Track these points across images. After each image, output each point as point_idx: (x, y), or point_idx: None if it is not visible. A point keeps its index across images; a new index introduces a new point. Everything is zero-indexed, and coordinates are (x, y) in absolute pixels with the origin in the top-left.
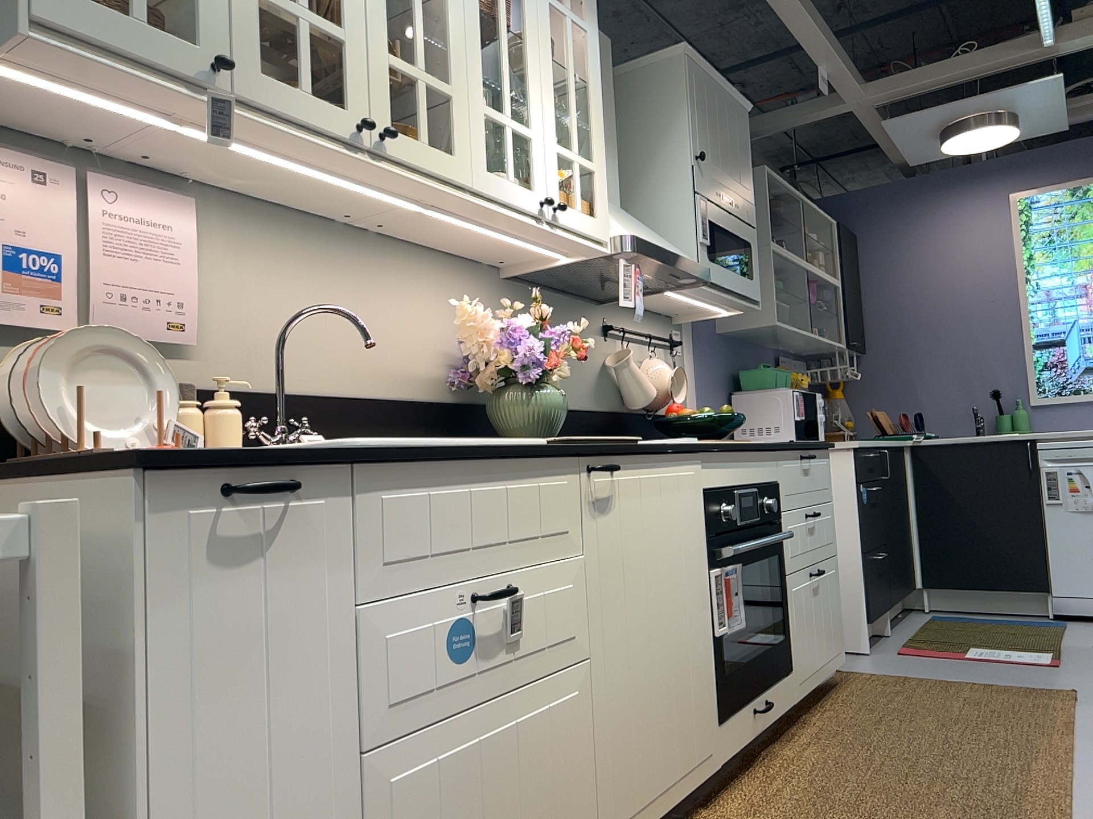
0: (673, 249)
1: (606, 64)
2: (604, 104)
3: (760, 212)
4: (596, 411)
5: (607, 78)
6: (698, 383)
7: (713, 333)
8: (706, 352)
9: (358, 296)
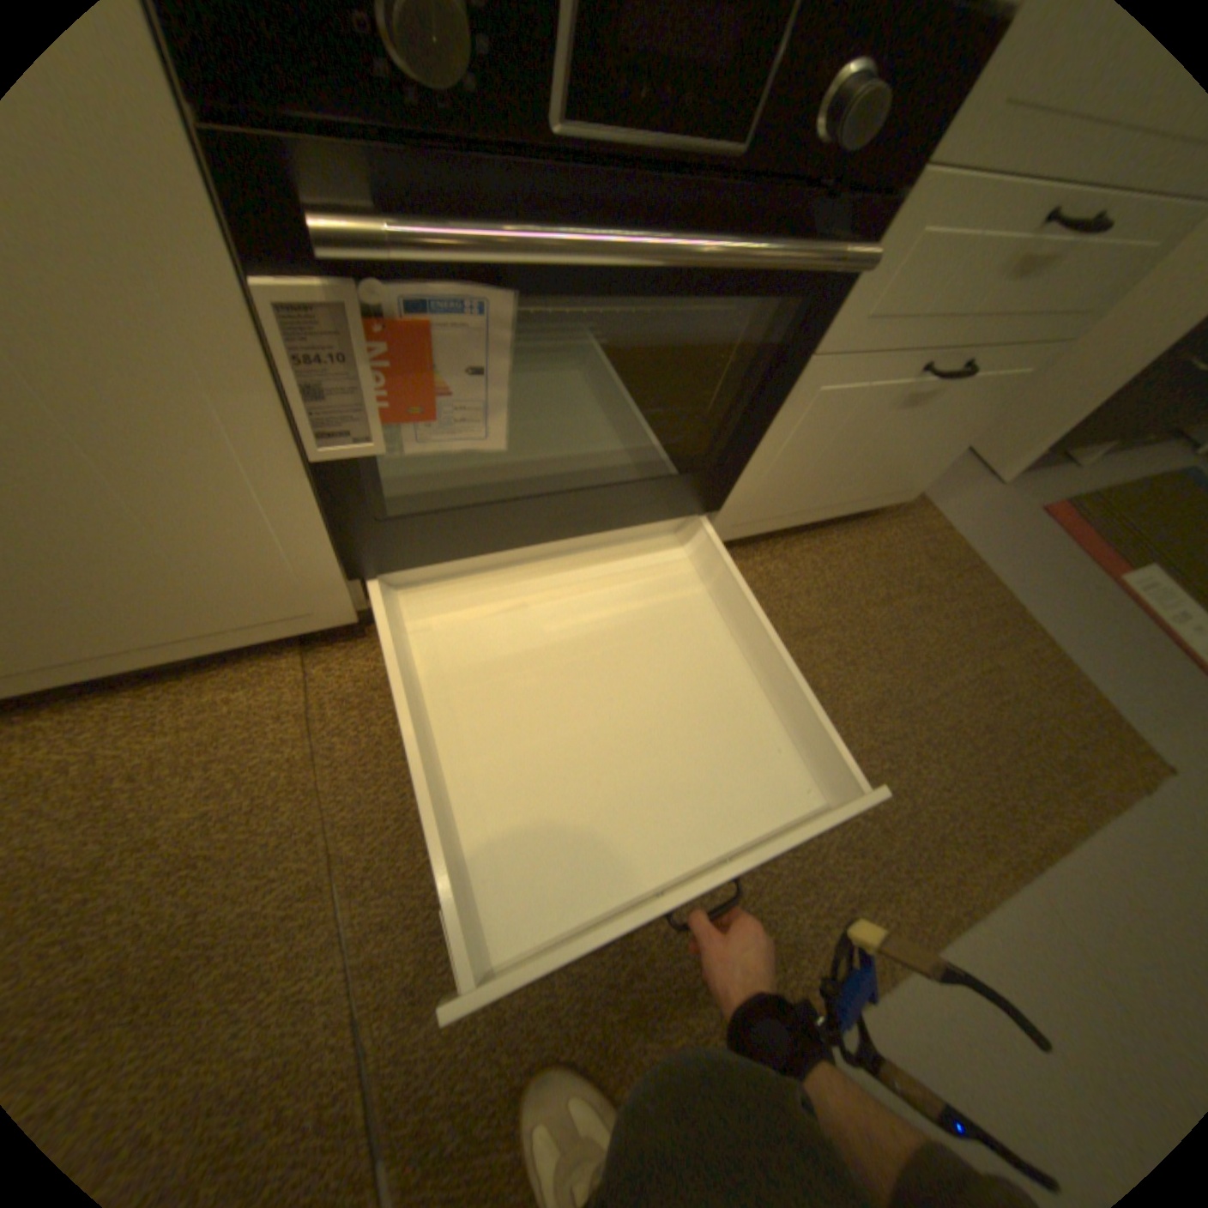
0: None
1: None
2: None
3: None
4: None
5: None
6: None
7: None
8: None
9: None
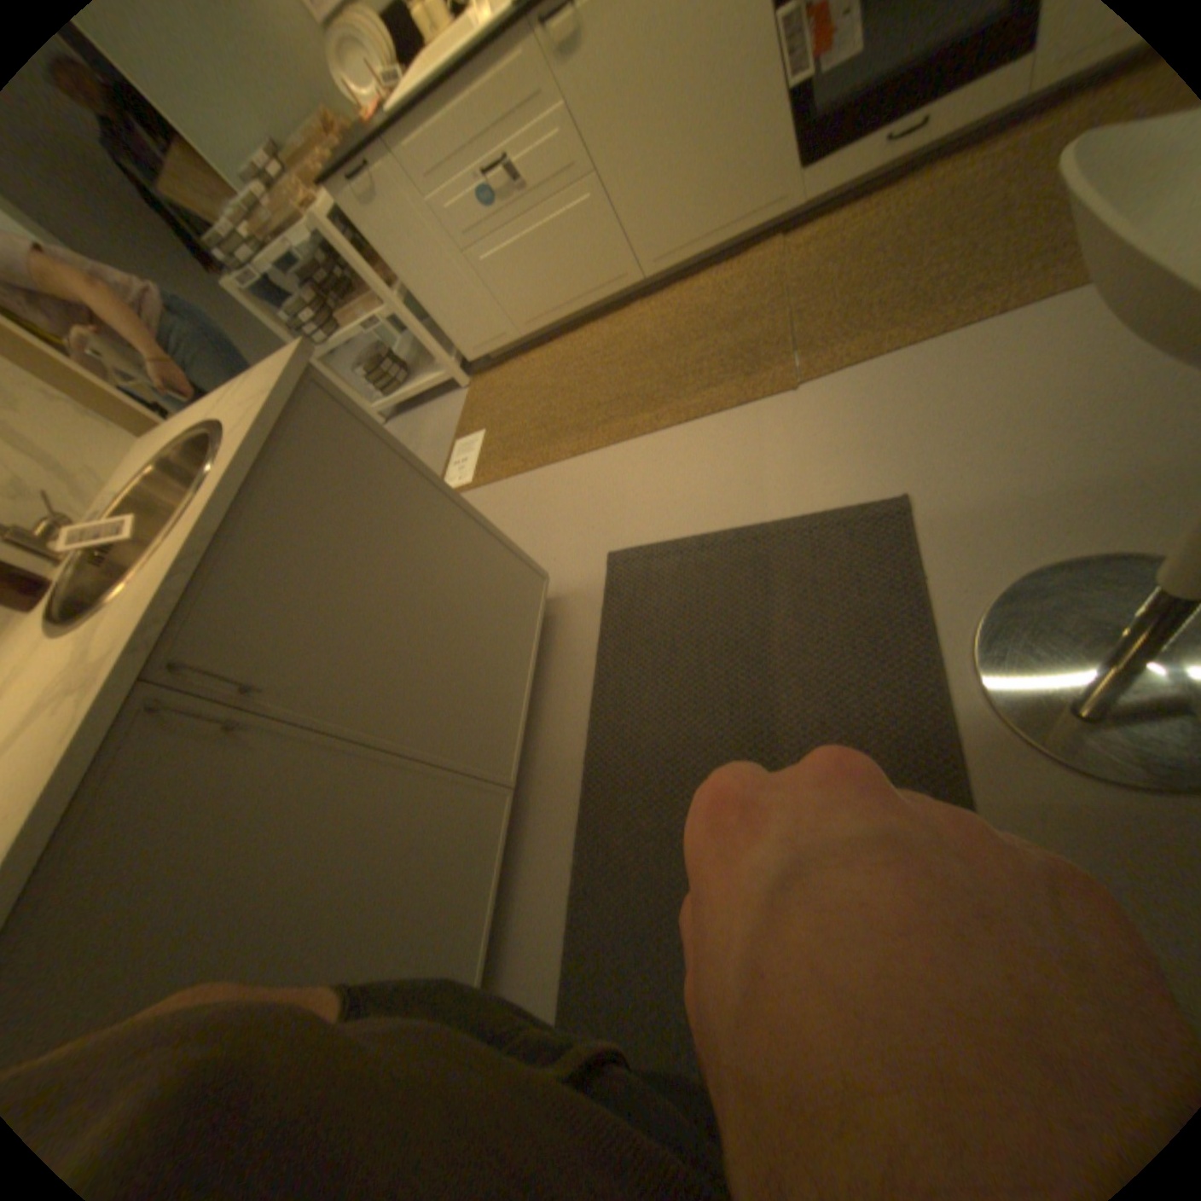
0: None
1: None
2: None
3: None
4: None
5: None
6: None
7: None
8: None
9: None
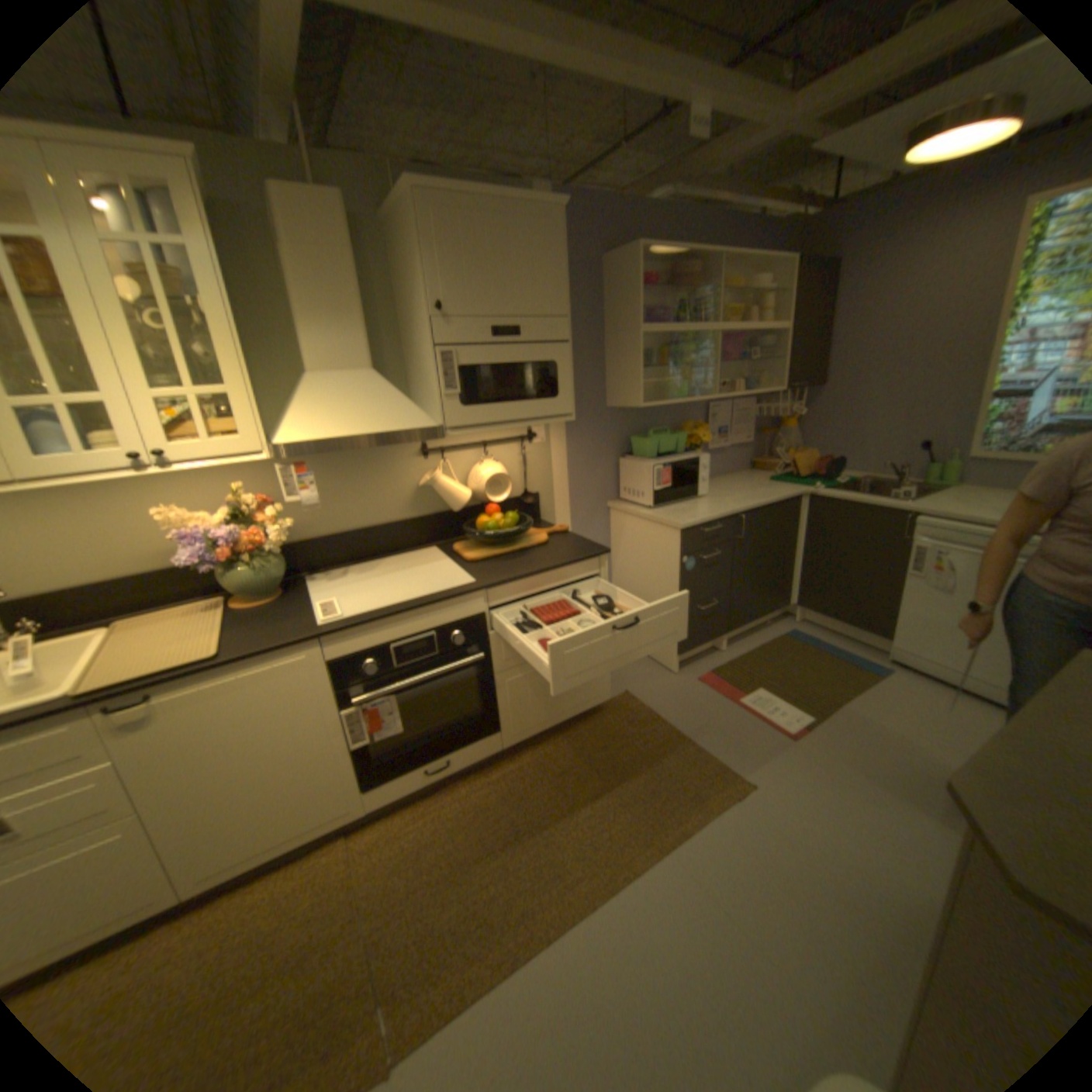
0: (377, 425)
1: (328, 223)
2: (327, 272)
3: (634, 293)
4: (409, 520)
5: (332, 240)
6: (567, 460)
7: (596, 410)
8: (581, 430)
9: (92, 513)
